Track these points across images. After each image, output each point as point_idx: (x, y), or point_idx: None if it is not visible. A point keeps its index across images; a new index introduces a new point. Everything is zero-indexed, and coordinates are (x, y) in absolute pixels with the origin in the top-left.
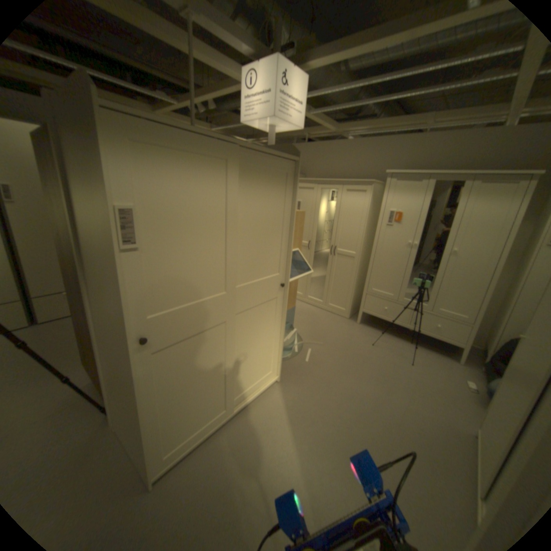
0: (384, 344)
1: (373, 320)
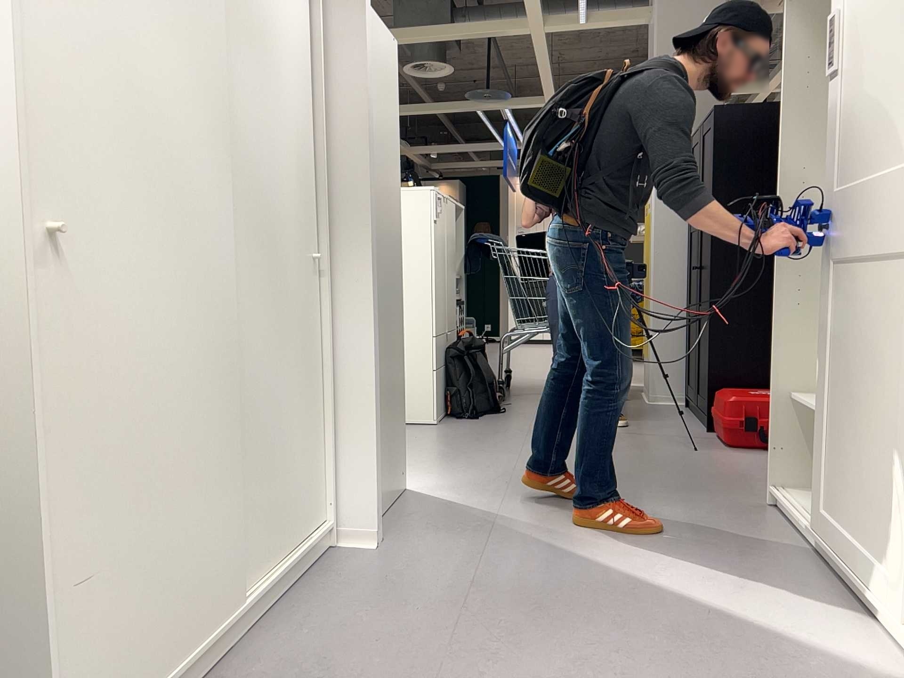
0: None
1: None
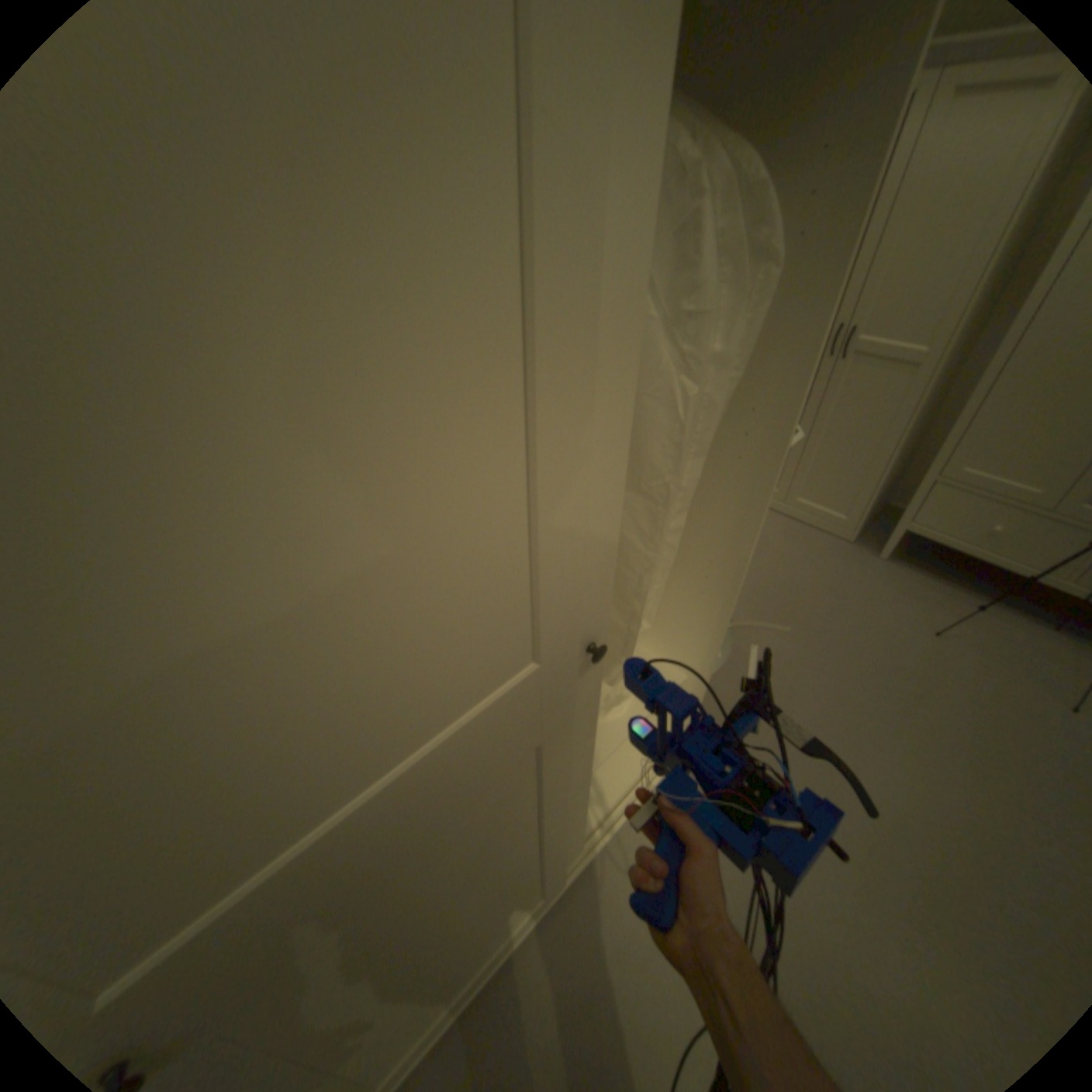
0: (972, 630)
1: (925, 545)
